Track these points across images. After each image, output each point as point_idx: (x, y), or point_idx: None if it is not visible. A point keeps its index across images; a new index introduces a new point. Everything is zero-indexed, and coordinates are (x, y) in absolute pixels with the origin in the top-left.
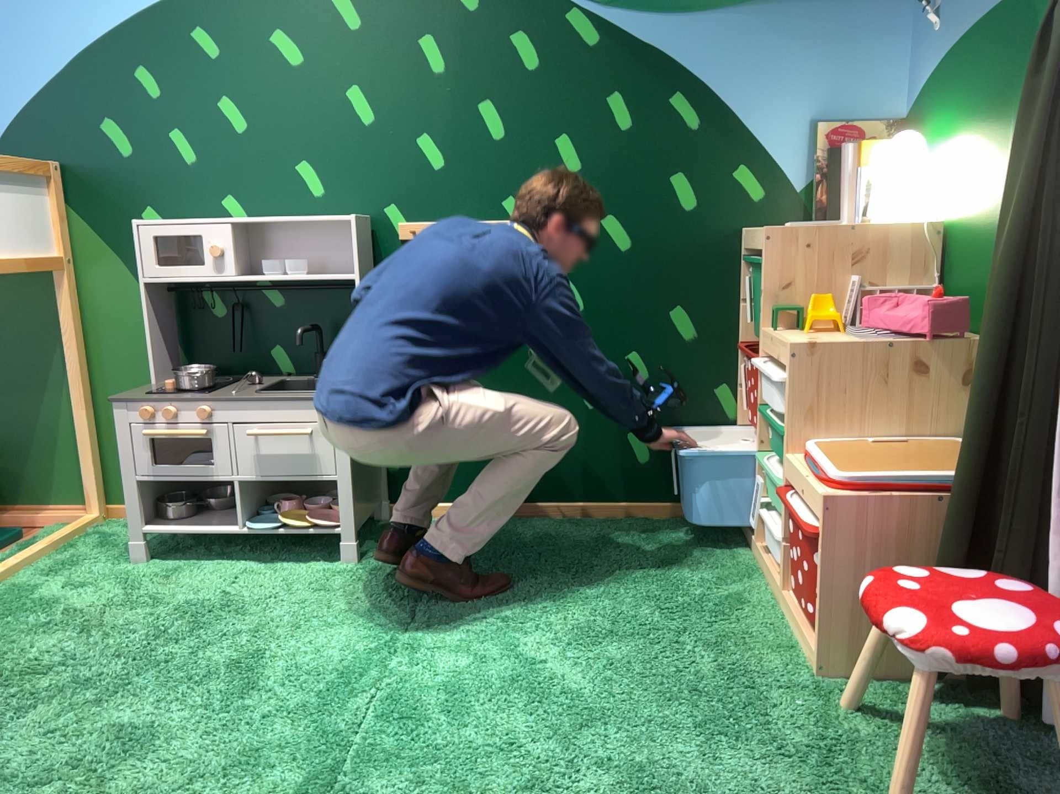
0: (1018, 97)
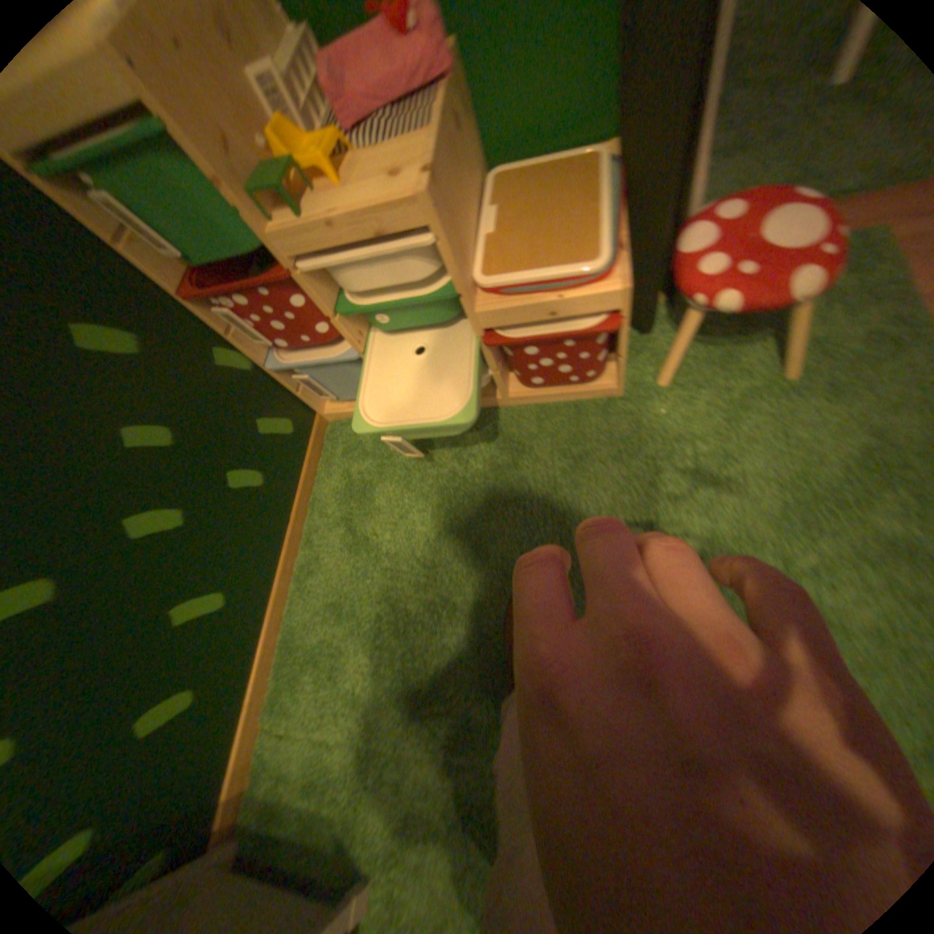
0: None
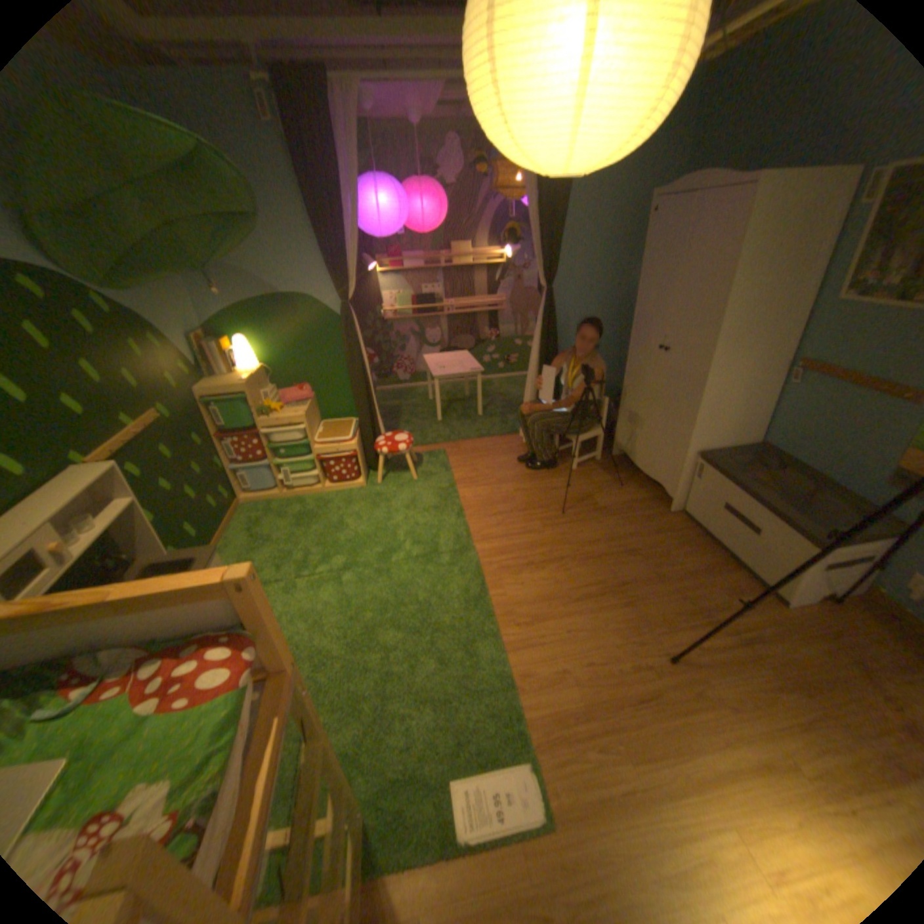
0: (293, 326)
